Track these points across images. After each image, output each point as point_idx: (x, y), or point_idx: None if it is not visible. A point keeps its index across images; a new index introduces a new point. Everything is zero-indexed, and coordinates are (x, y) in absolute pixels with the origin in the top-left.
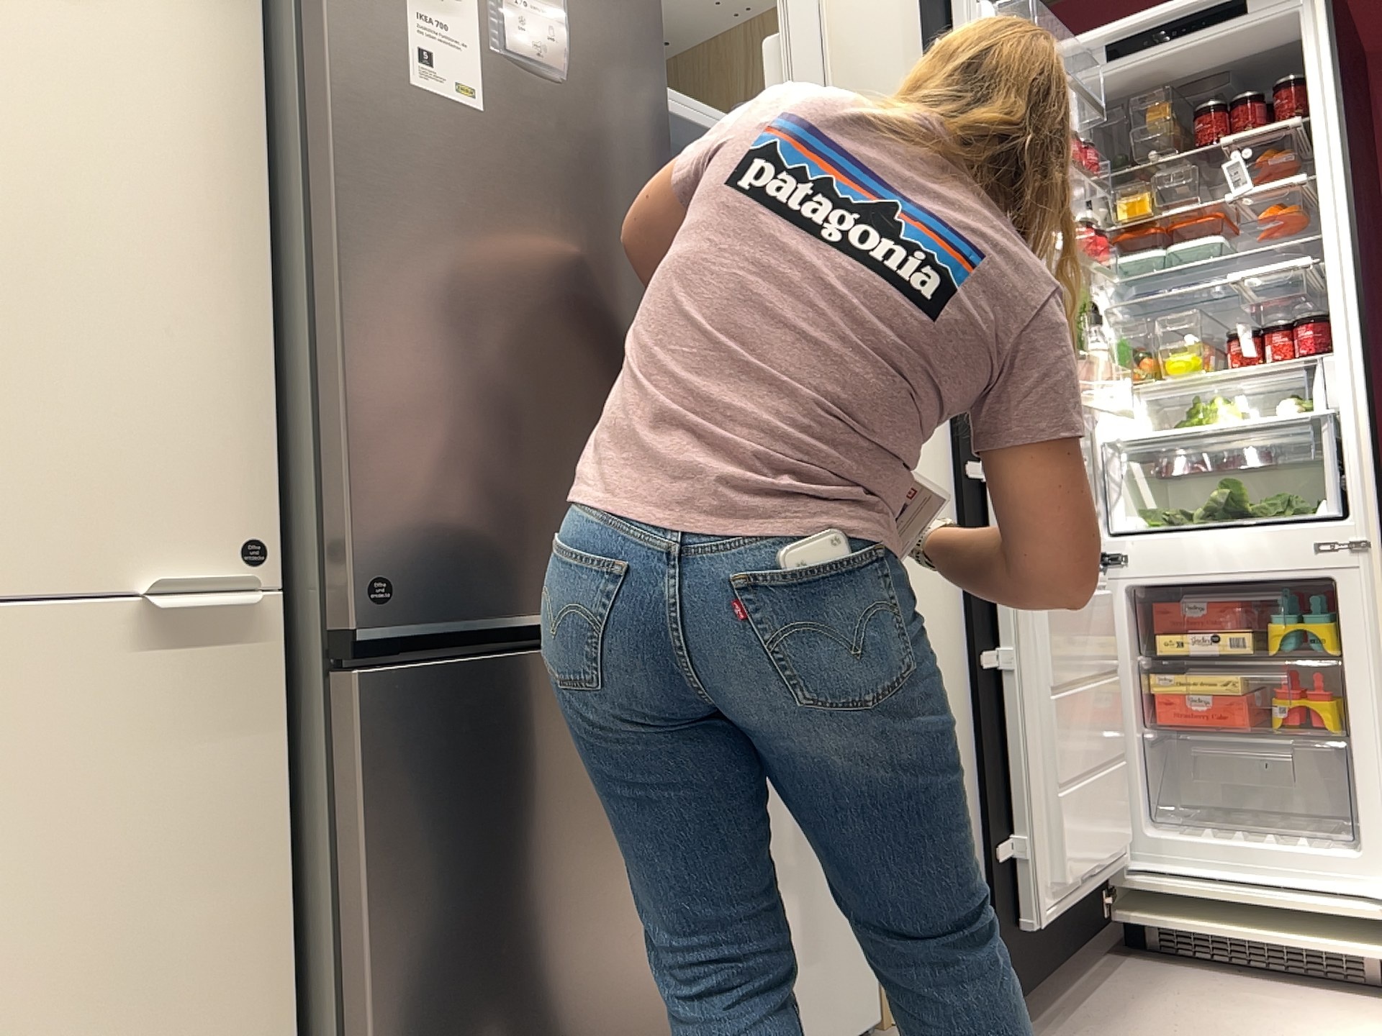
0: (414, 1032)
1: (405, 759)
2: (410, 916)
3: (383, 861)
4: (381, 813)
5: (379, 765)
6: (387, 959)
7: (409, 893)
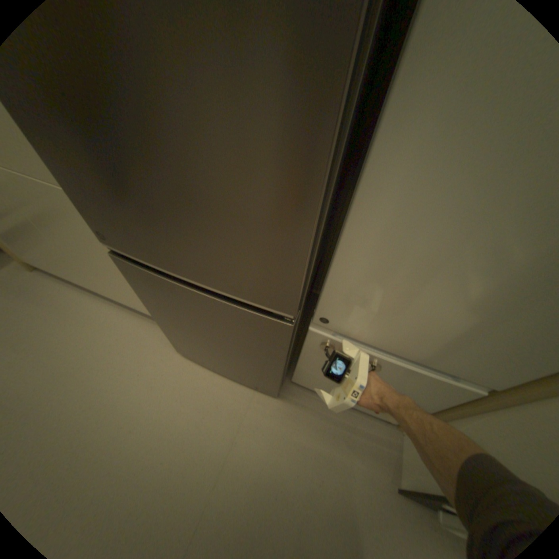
0: (164, 321)
1: (136, 279)
2: (153, 306)
3: (141, 293)
4: (136, 285)
5: (129, 276)
6: (151, 308)
7: (152, 303)
